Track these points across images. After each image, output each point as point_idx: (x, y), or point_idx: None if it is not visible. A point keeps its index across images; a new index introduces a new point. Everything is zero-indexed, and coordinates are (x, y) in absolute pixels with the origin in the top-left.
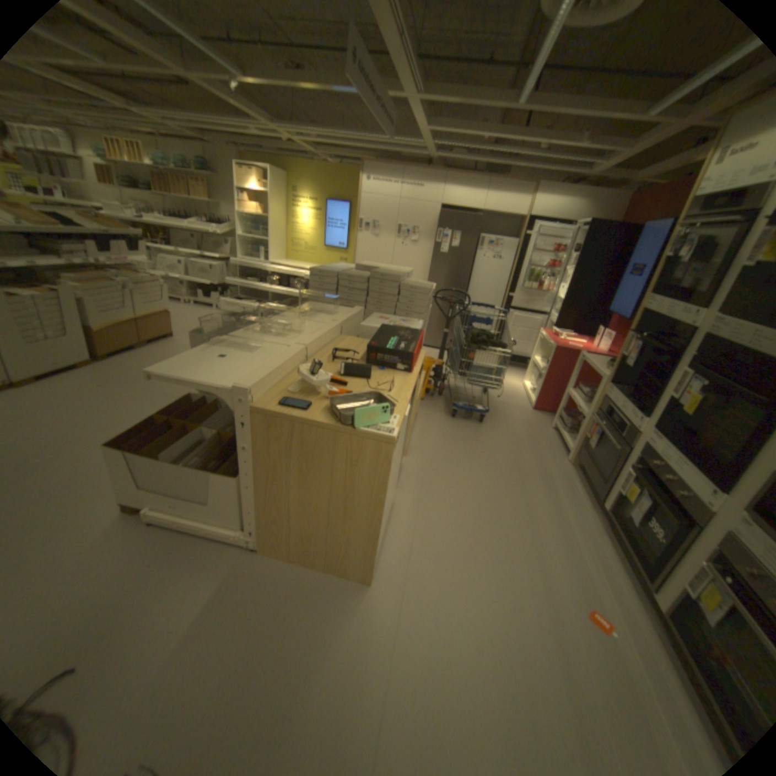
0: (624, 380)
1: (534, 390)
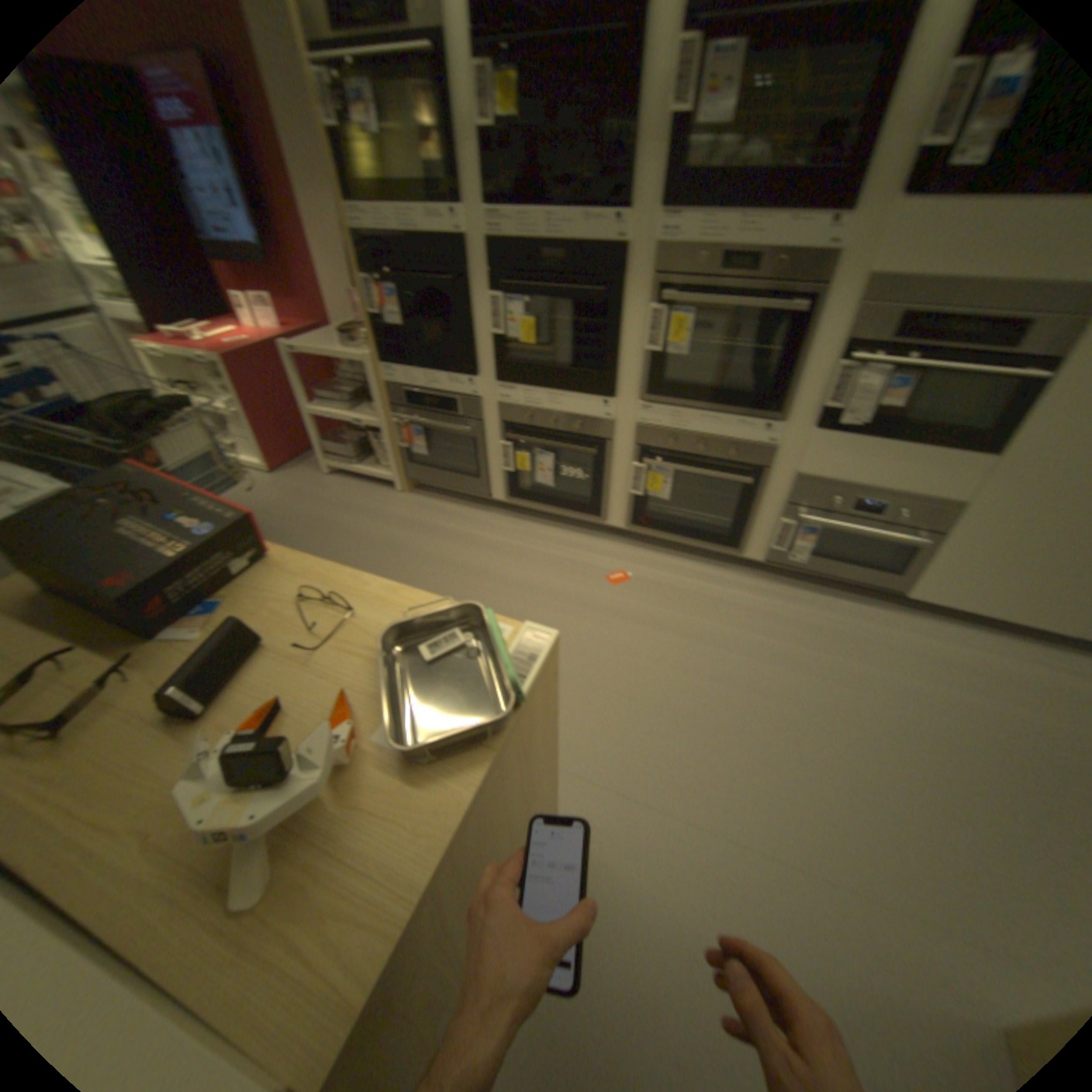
0: (393, 351)
1: (242, 448)
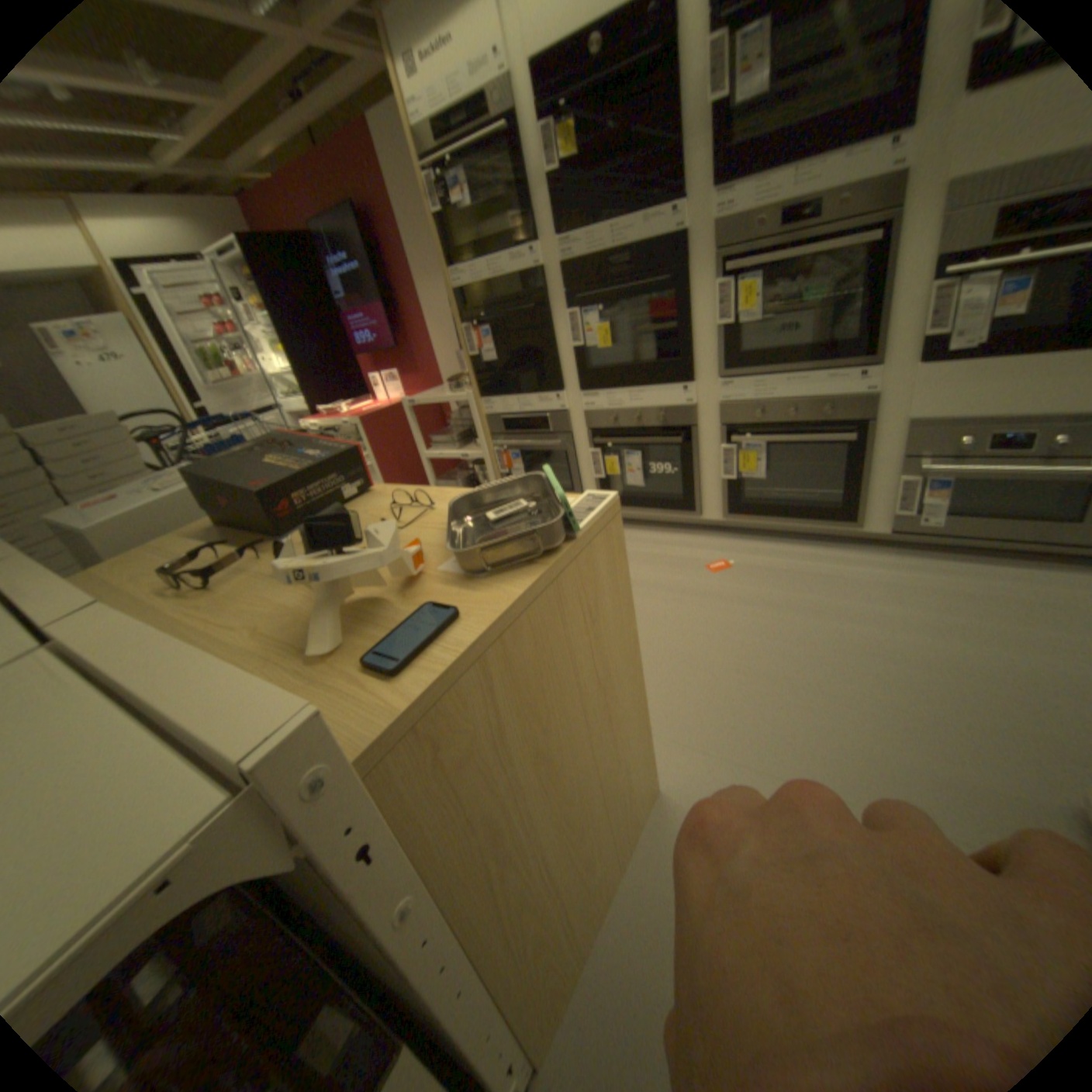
0: (490, 384)
1: None
